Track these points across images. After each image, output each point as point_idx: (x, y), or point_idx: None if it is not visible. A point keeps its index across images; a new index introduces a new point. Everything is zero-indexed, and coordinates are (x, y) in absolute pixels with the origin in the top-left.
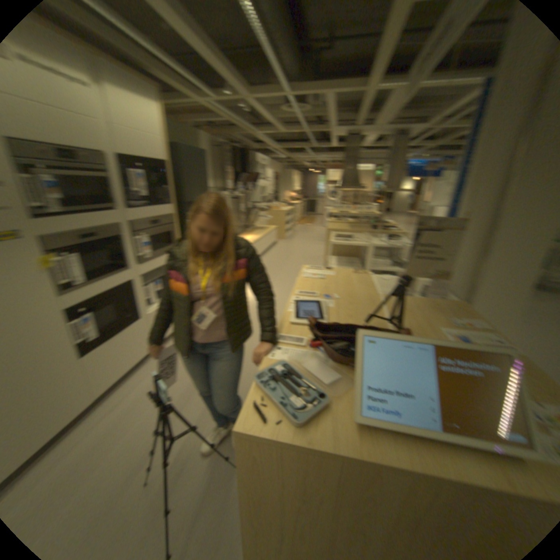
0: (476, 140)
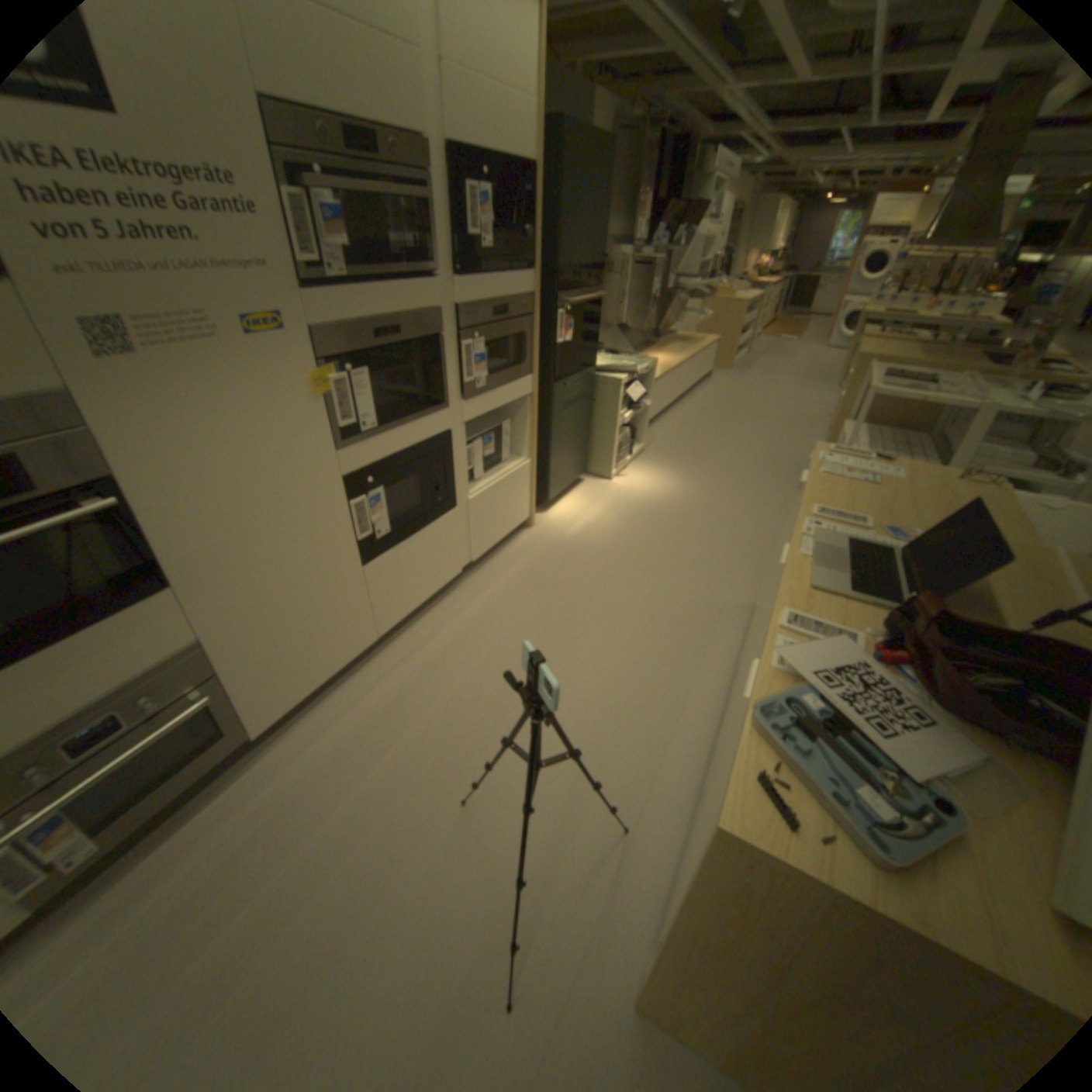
0: None
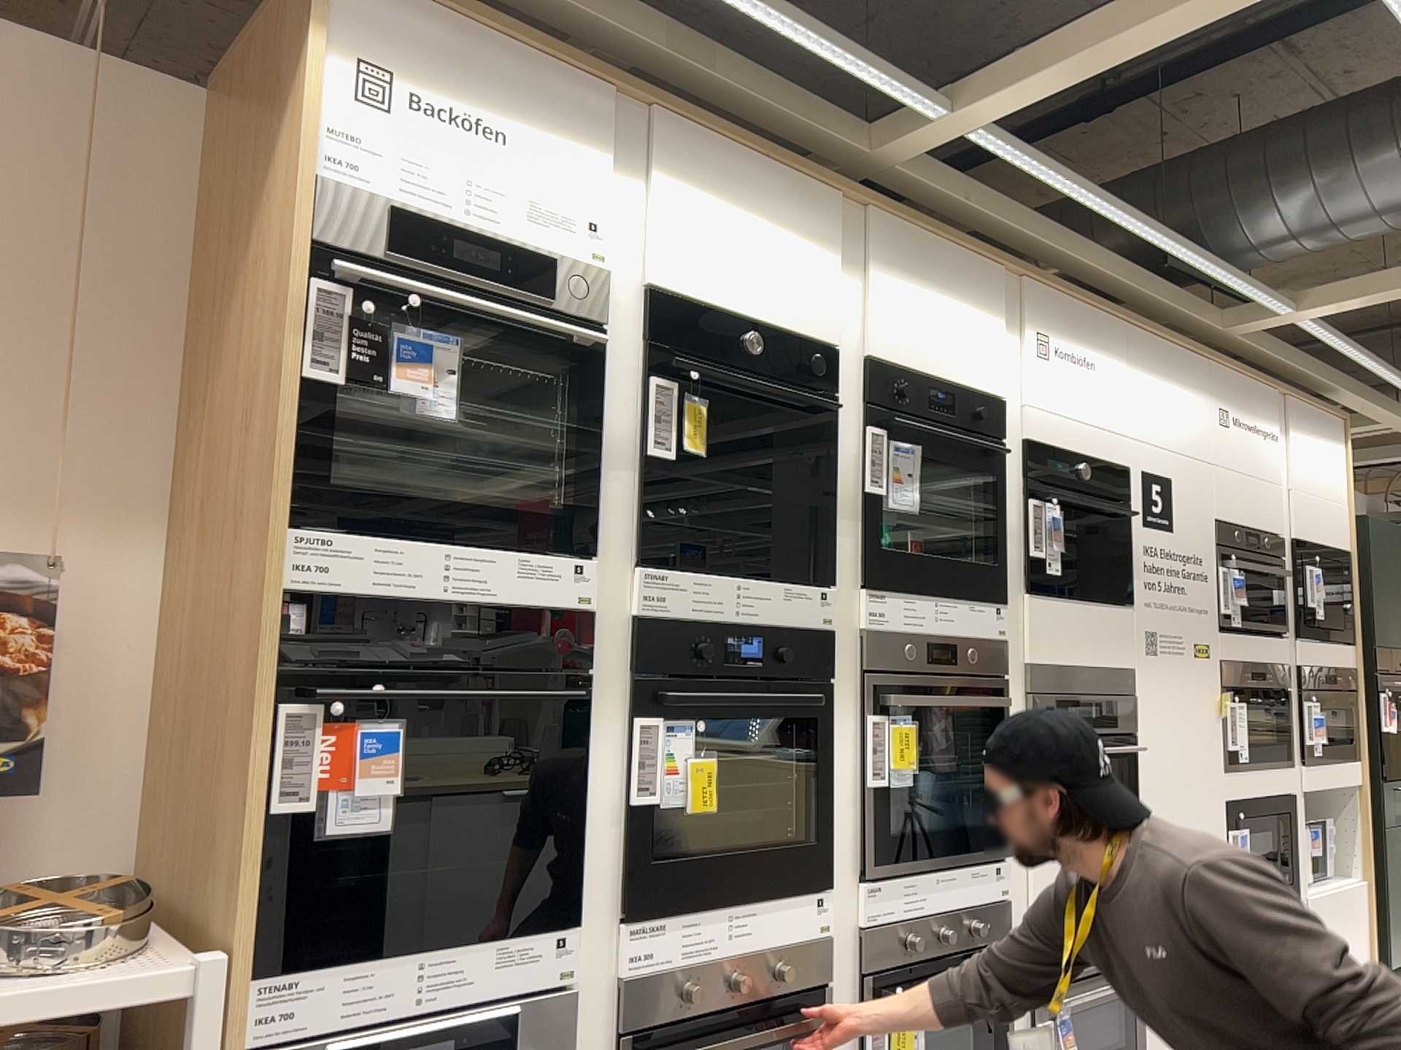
0: None
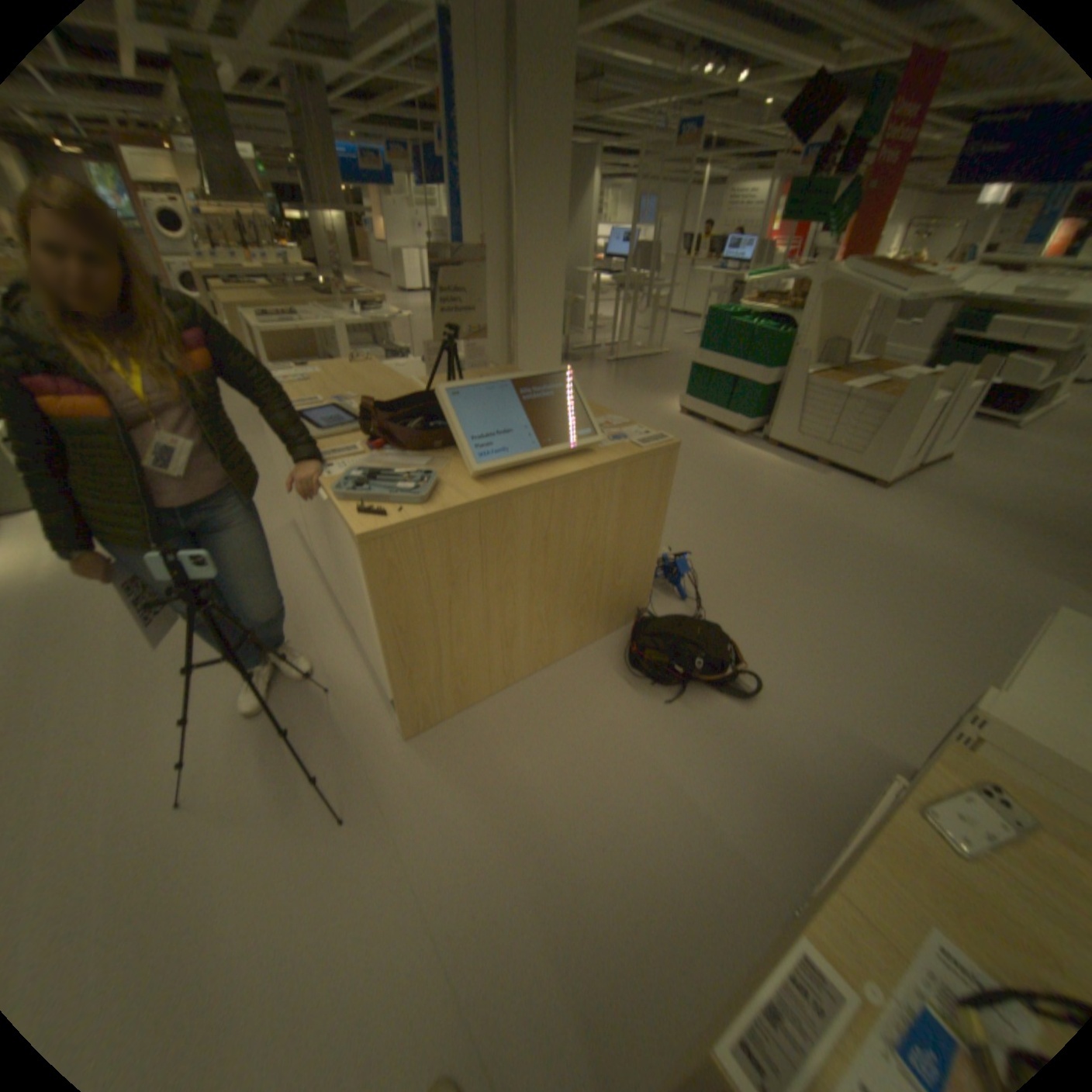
0: (458, 124)
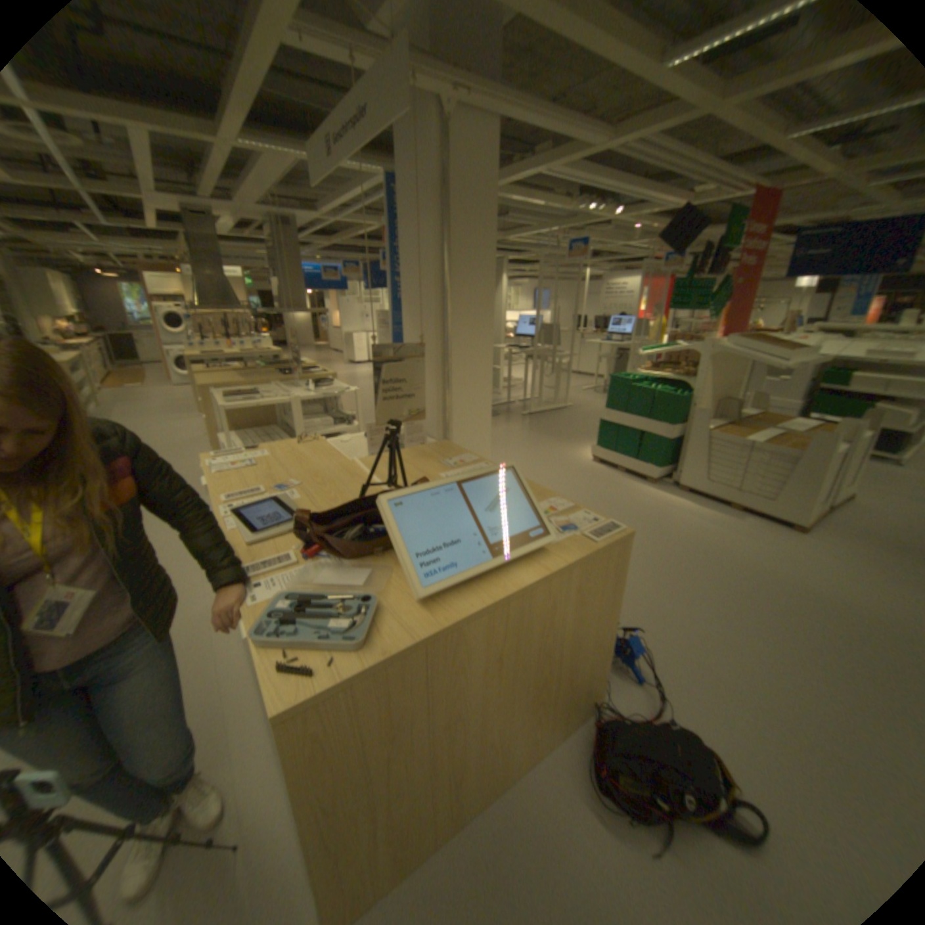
0: (399, 251)
